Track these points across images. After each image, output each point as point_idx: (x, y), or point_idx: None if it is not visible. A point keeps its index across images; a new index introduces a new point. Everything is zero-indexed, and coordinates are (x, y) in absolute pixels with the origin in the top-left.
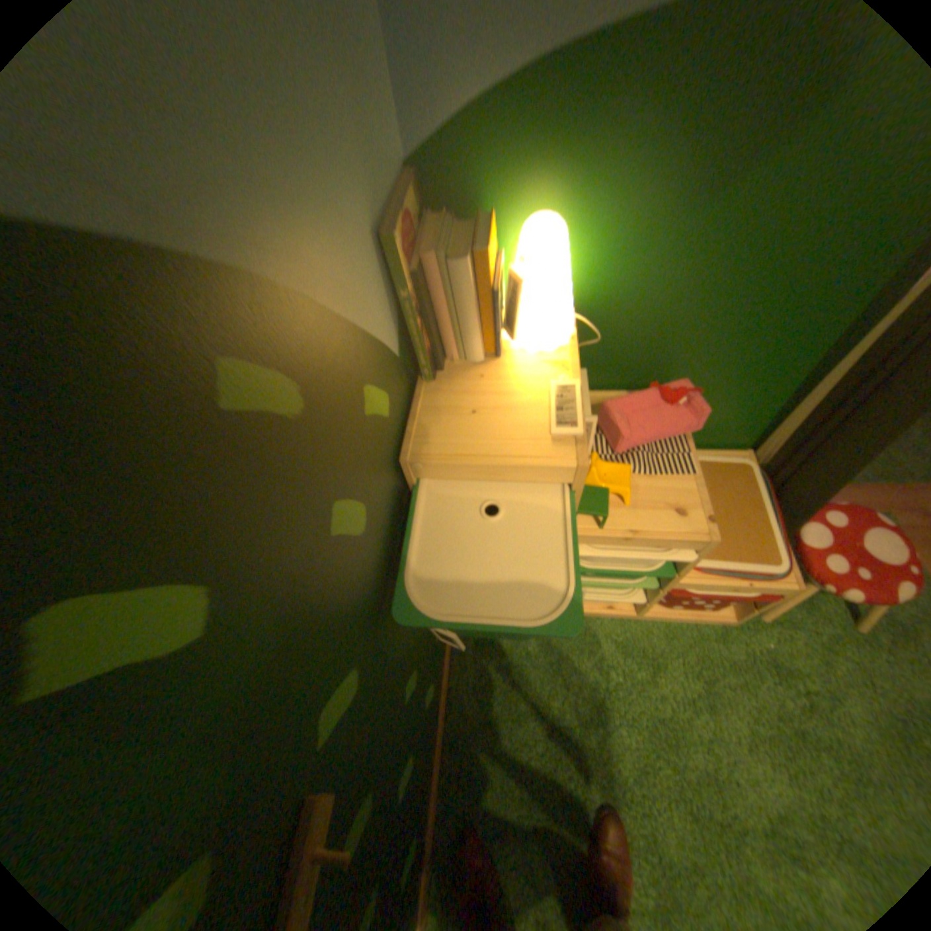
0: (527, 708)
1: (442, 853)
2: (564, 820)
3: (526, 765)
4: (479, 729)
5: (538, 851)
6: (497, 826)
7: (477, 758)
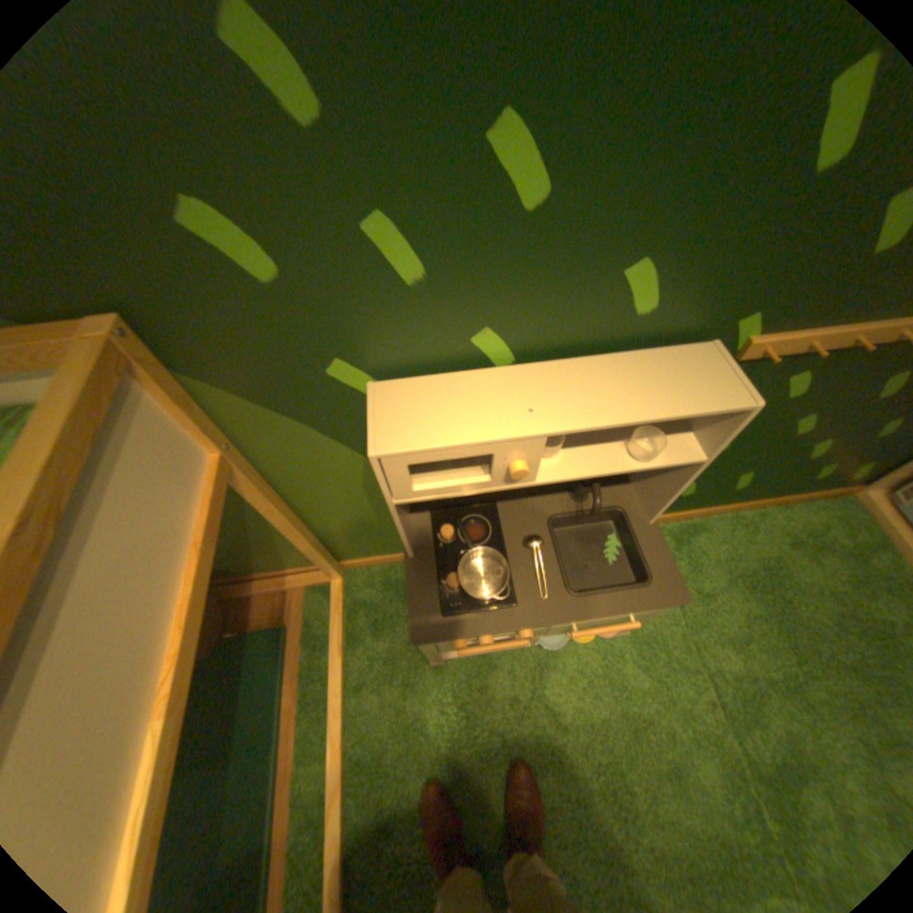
0: (827, 568)
1: (707, 524)
2: (777, 606)
3: (790, 572)
4: (787, 534)
5: (747, 588)
6: (742, 557)
7: (769, 536)
